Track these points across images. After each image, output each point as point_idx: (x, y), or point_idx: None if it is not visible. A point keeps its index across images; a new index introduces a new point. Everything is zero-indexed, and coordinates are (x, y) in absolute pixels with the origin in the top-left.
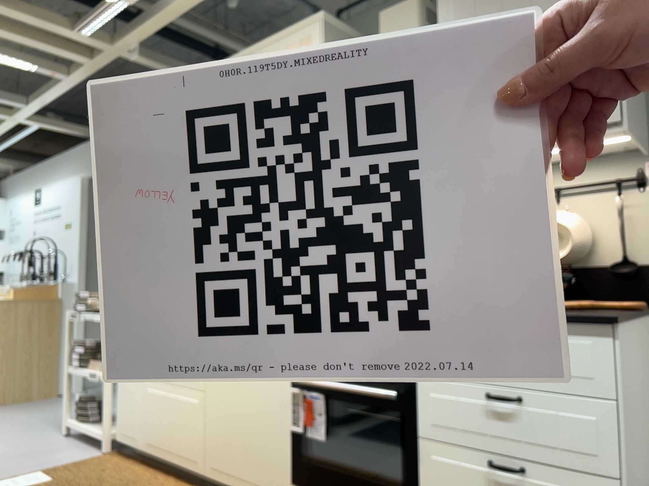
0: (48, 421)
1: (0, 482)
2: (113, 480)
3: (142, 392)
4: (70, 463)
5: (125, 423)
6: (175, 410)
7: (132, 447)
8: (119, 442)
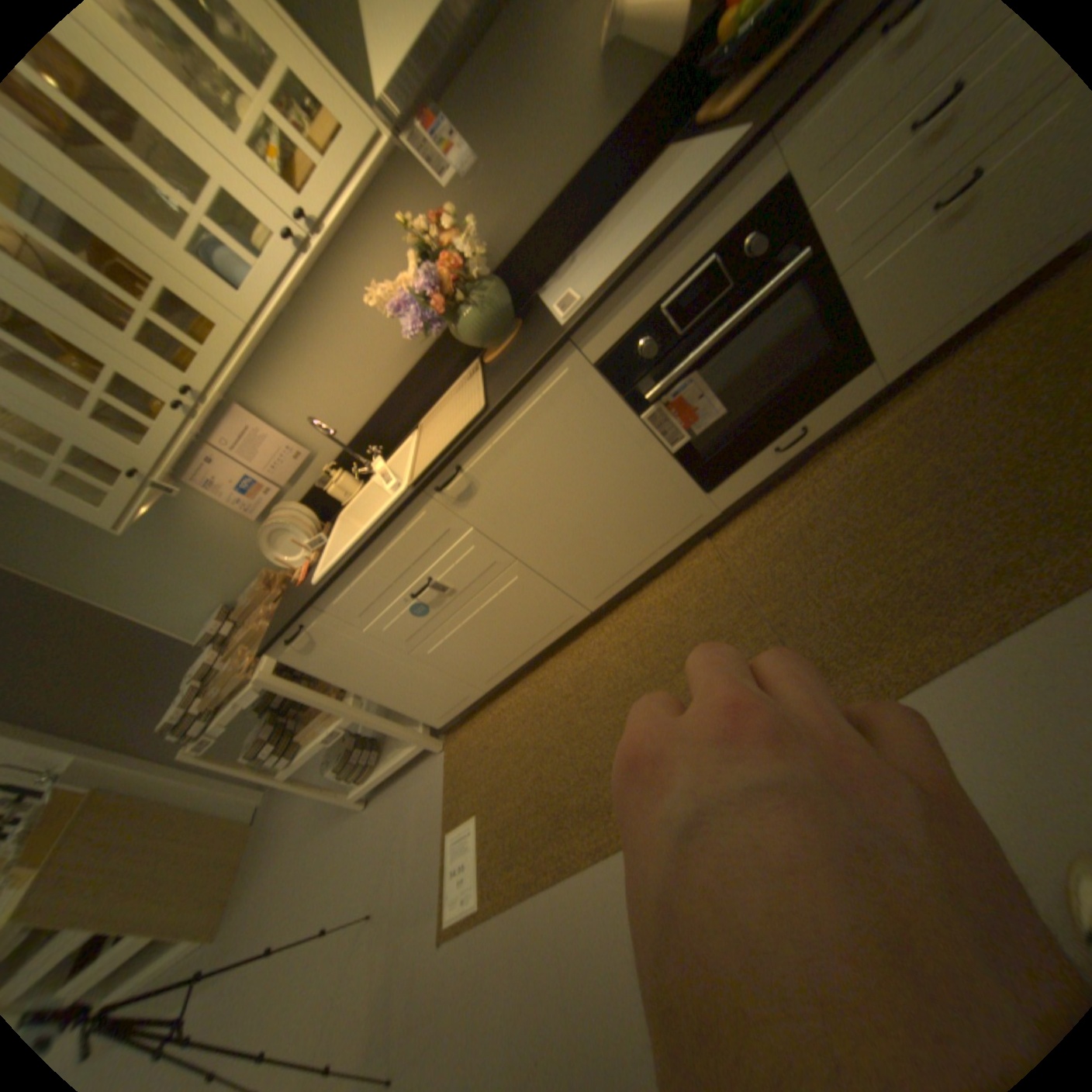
0: (314, 831)
1: (440, 887)
2: (518, 730)
3: (425, 661)
4: (444, 791)
5: (437, 703)
6: (496, 616)
7: (472, 704)
8: (450, 720)
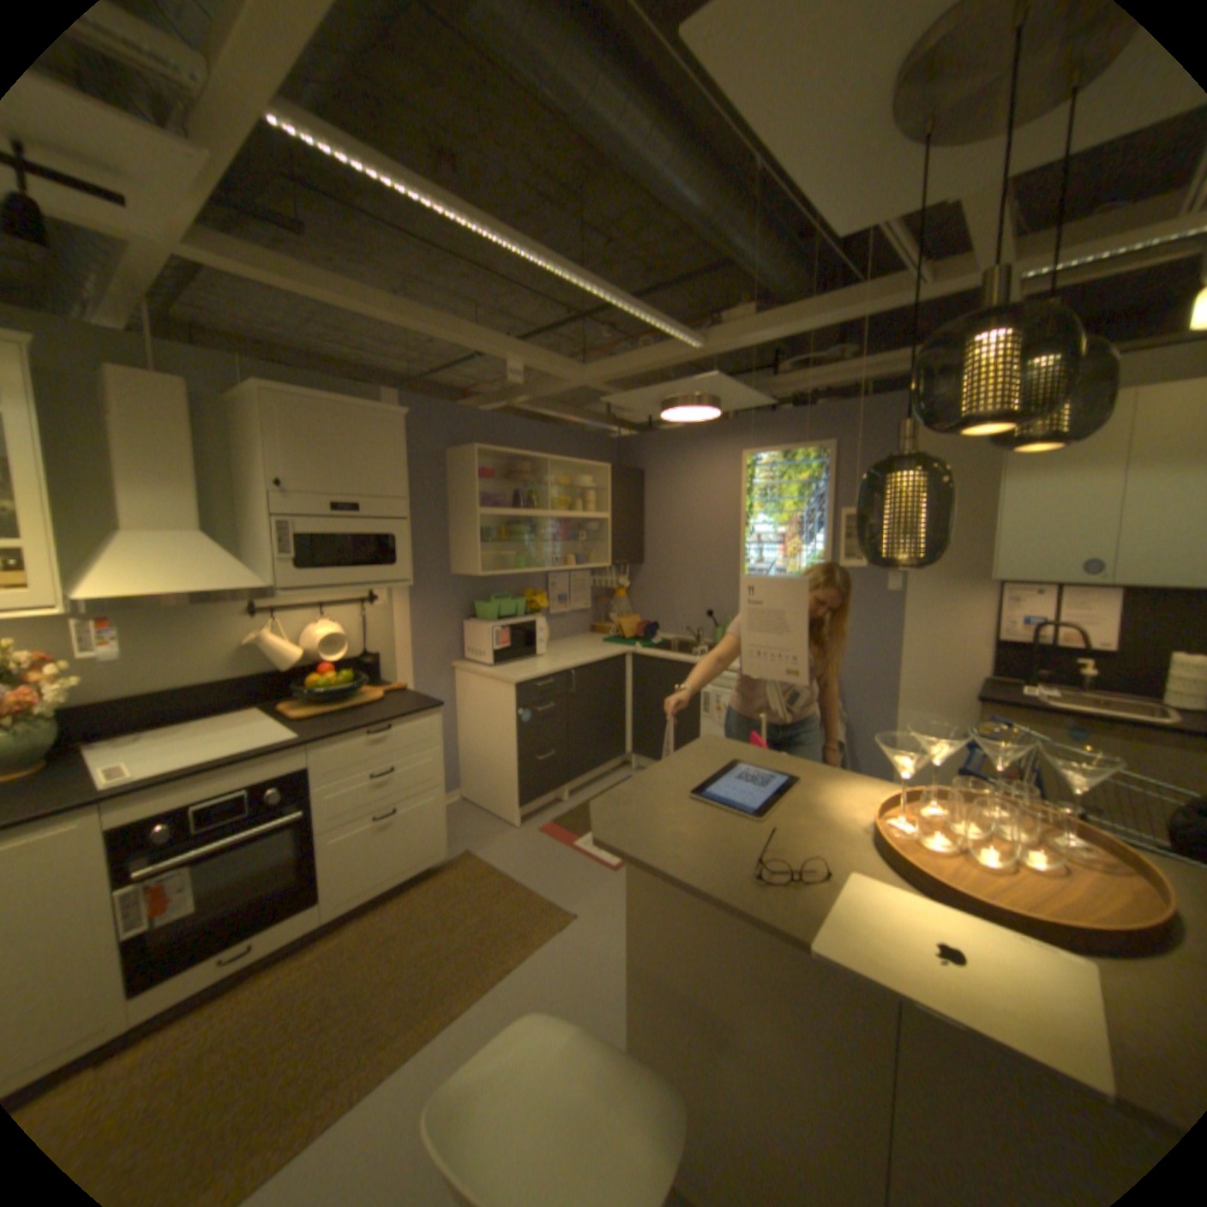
0: None
1: None
2: None
3: None
4: None
5: None
6: None
7: None
8: None
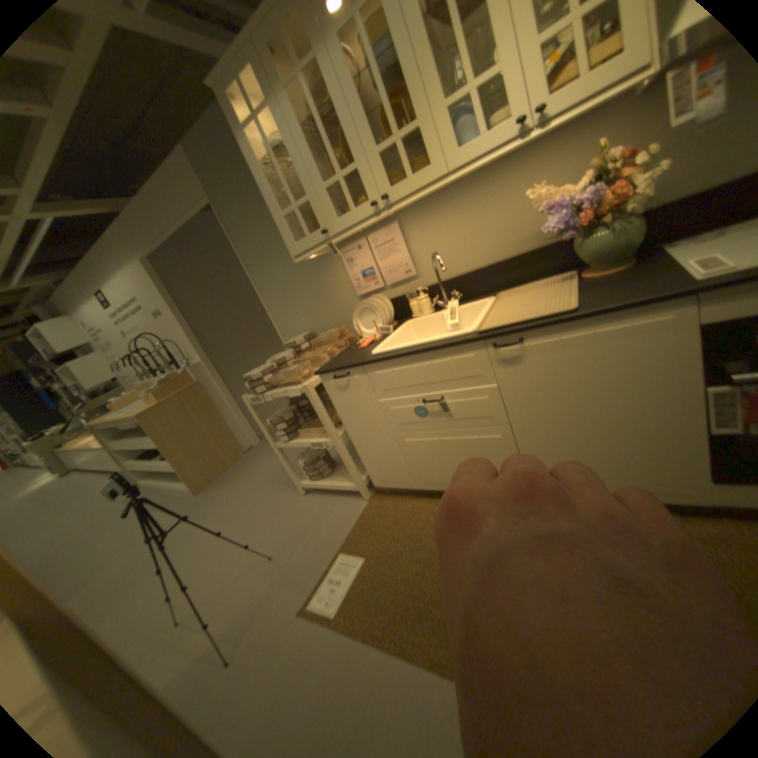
0: (270, 482)
1: (317, 579)
2: (423, 528)
3: (397, 442)
4: (353, 524)
5: (385, 470)
6: (463, 448)
7: (404, 487)
8: (383, 486)
